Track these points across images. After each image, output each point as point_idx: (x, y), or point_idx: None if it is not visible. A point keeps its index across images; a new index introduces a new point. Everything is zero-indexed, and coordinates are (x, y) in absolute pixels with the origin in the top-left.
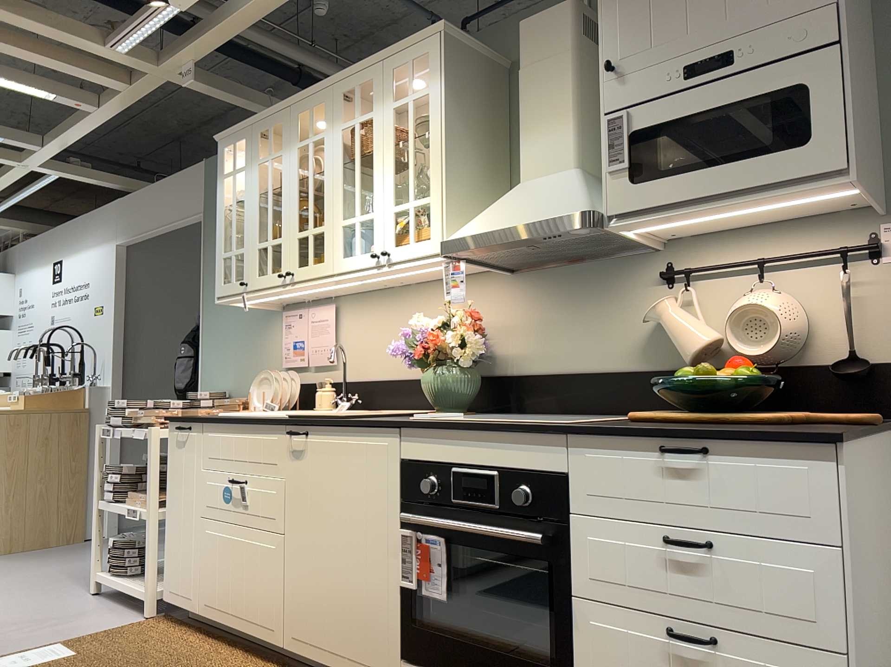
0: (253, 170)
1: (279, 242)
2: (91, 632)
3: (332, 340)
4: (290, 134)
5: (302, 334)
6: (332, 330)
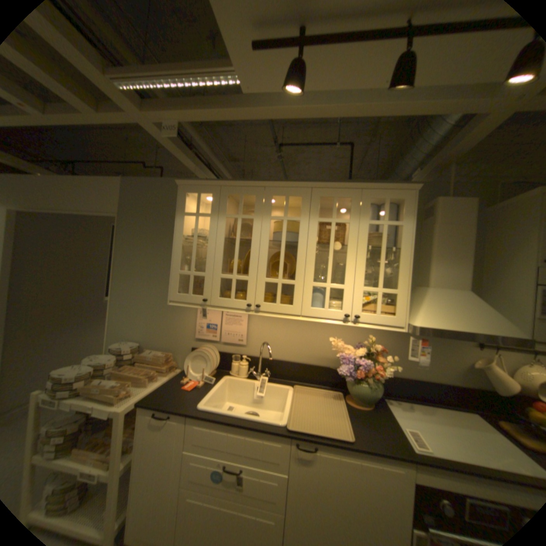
0: (220, 219)
1: (246, 280)
2: None
3: (245, 330)
4: (263, 206)
5: (217, 320)
6: (245, 324)
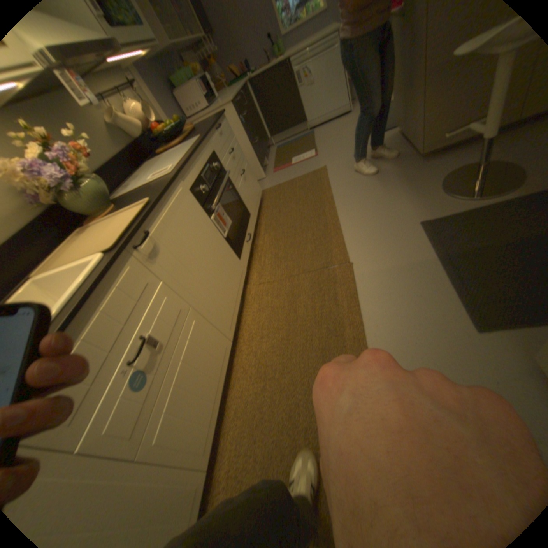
0: None
1: None
2: None
3: None
4: None
5: None
6: None
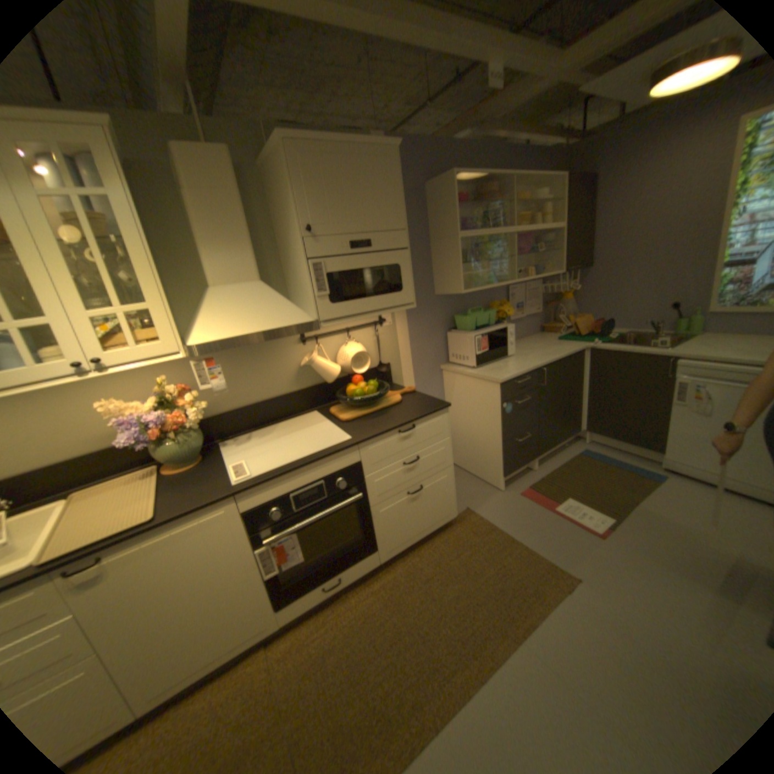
0: None
1: None
2: None
3: None
4: None
5: None
6: None
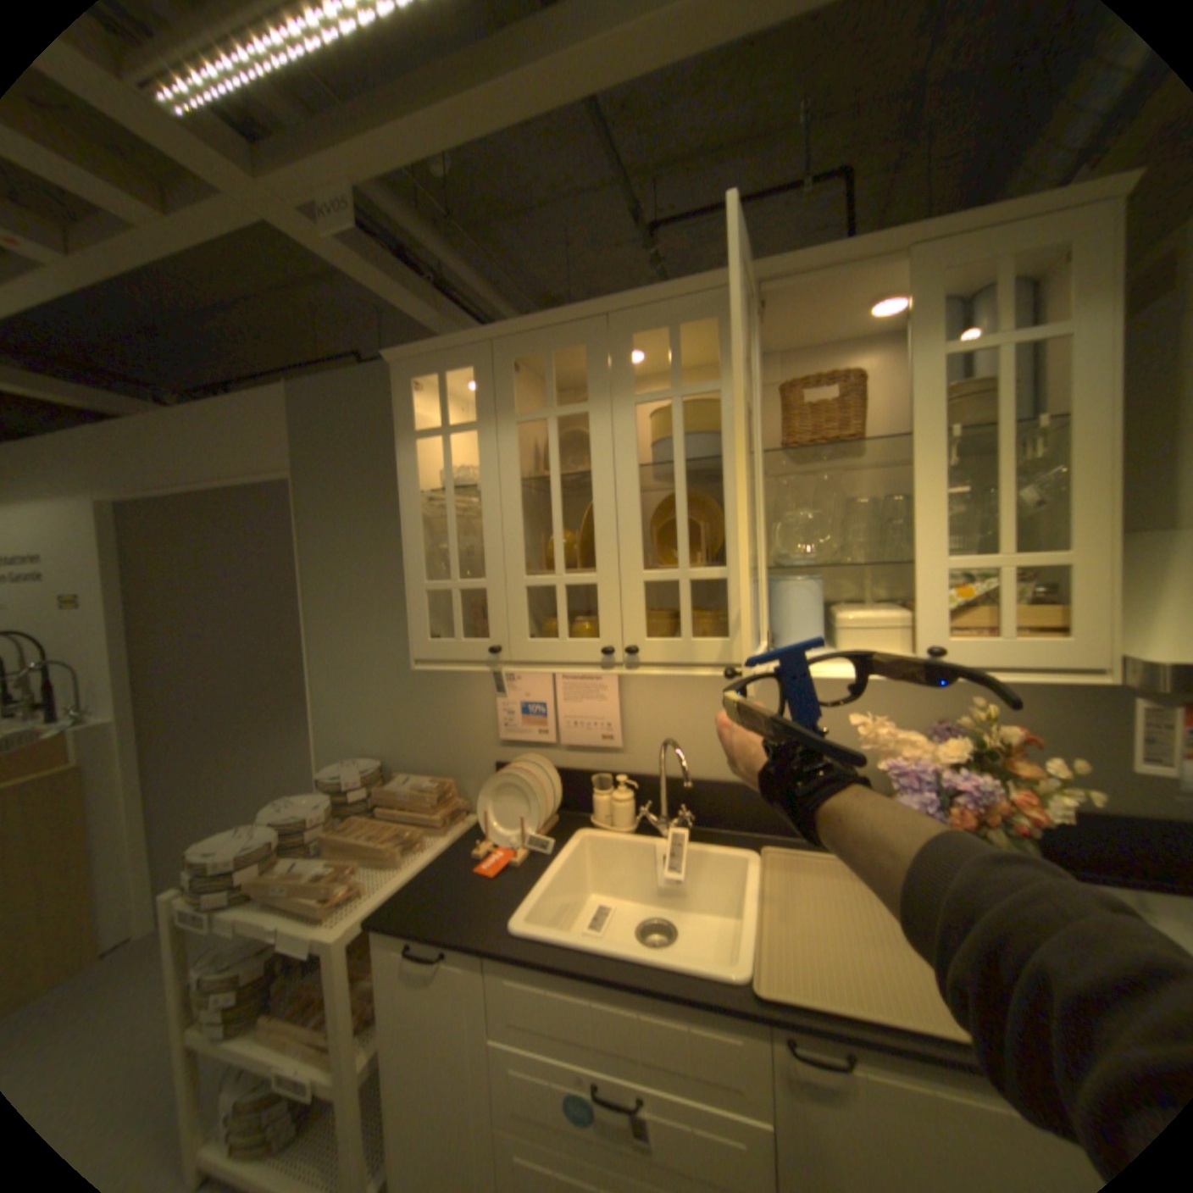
0: (501, 431)
1: (590, 583)
2: None
3: (614, 711)
4: (608, 370)
5: (544, 692)
6: (613, 695)
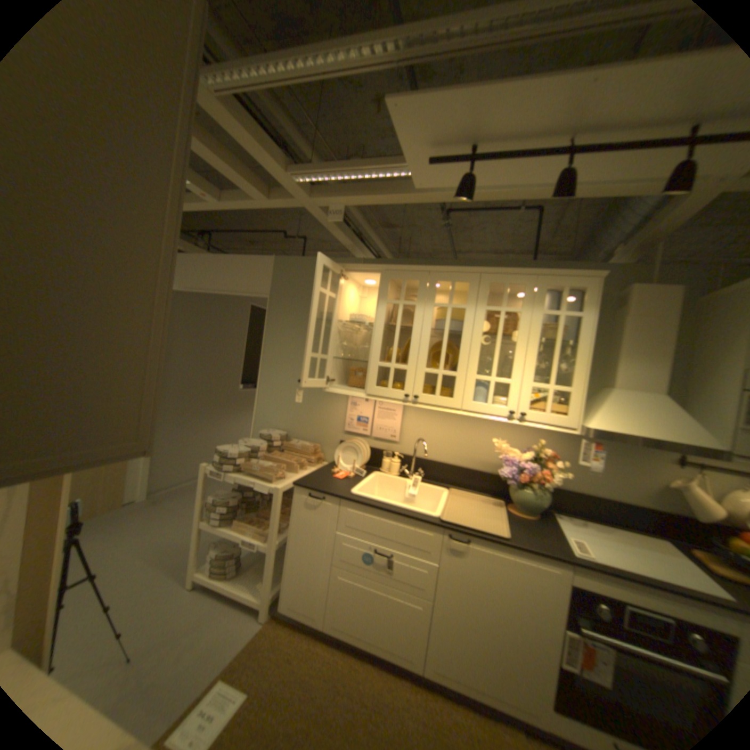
0: (380, 305)
1: (404, 369)
2: (229, 652)
3: (397, 425)
4: (426, 292)
5: (368, 413)
6: (398, 419)
